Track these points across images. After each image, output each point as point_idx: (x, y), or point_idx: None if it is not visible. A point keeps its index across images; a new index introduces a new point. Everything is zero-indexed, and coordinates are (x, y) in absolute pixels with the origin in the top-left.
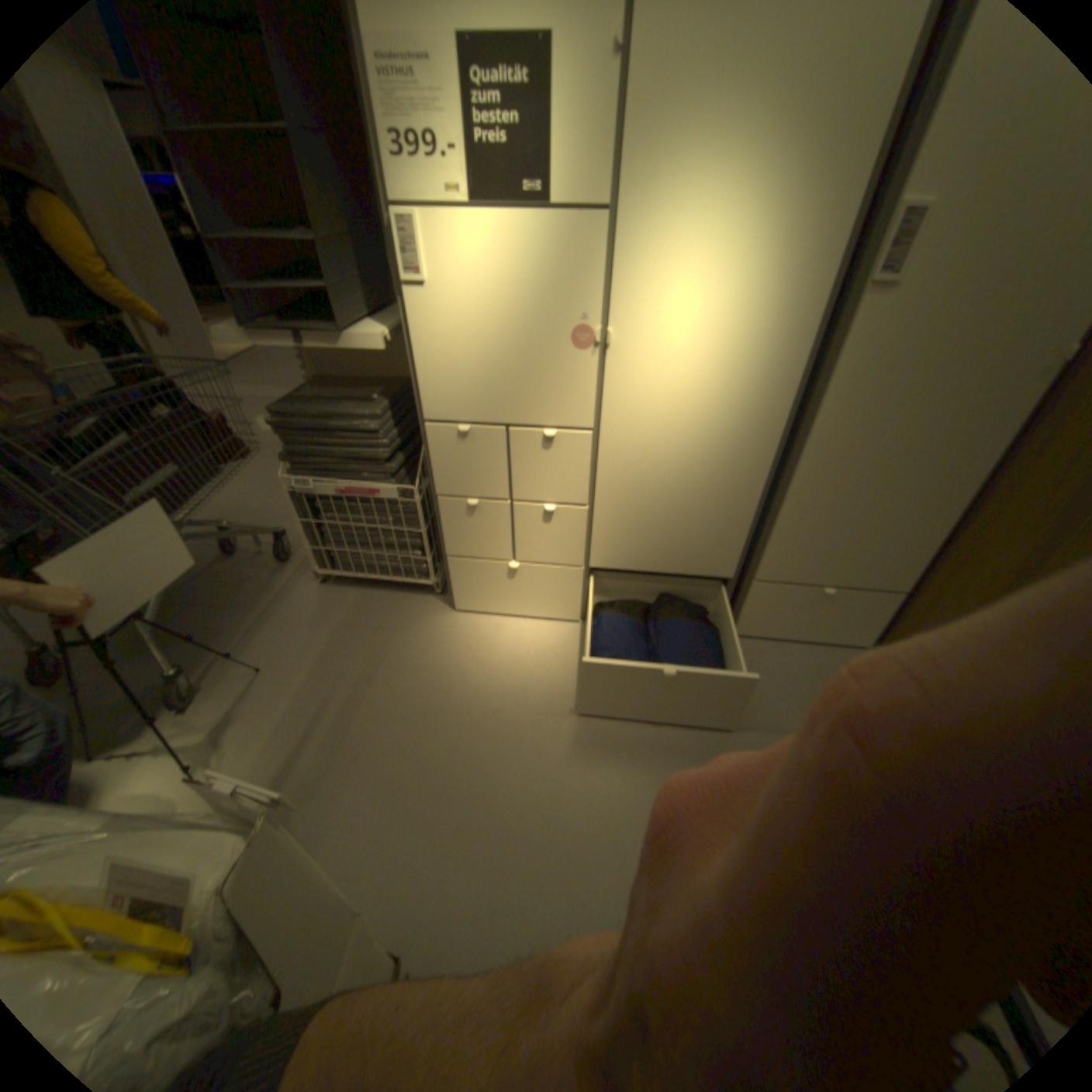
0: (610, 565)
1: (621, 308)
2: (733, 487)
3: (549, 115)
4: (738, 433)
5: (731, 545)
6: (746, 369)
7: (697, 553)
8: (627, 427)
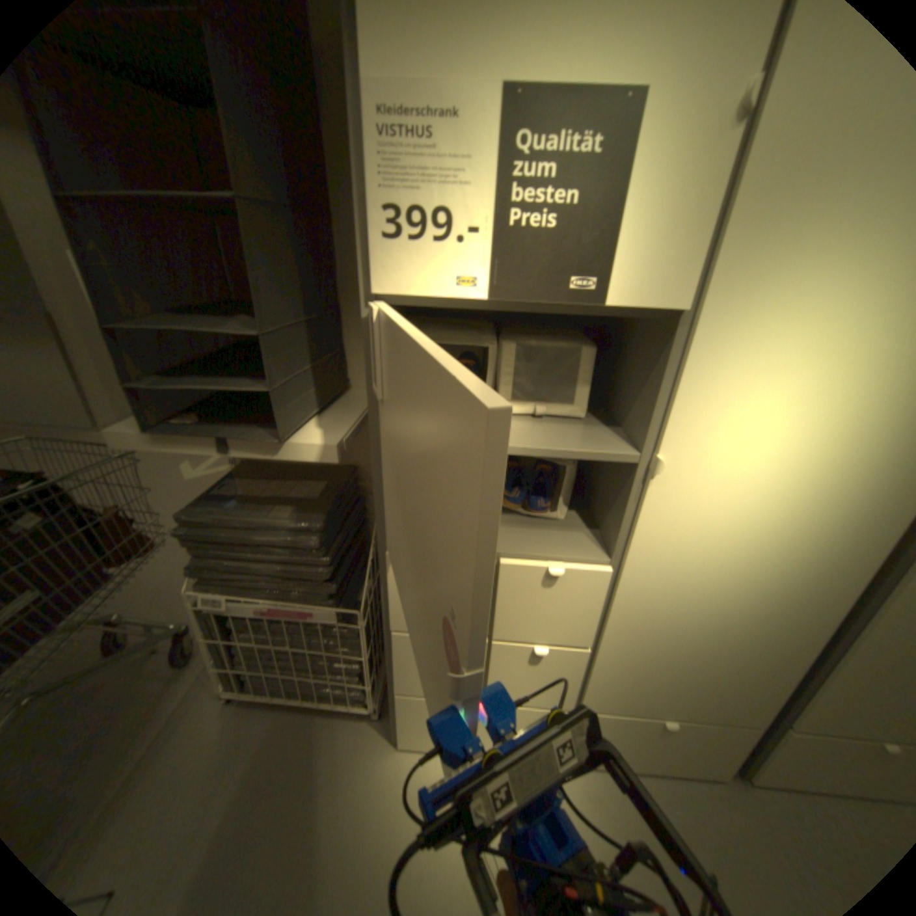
0: (608, 710)
1: (679, 433)
2: (787, 636)
3: (623, 196)
4: (809, 578)
5: (770, 696)
6: (837, 508)
7: (724, 702)
8: (660, 565)
